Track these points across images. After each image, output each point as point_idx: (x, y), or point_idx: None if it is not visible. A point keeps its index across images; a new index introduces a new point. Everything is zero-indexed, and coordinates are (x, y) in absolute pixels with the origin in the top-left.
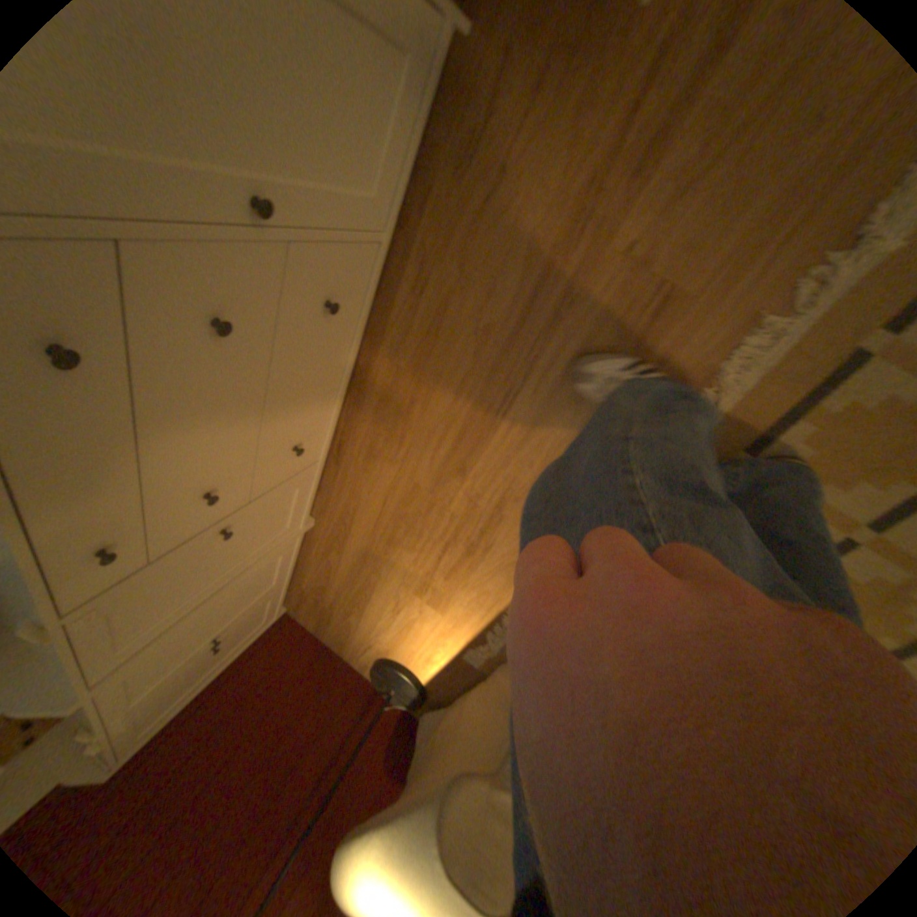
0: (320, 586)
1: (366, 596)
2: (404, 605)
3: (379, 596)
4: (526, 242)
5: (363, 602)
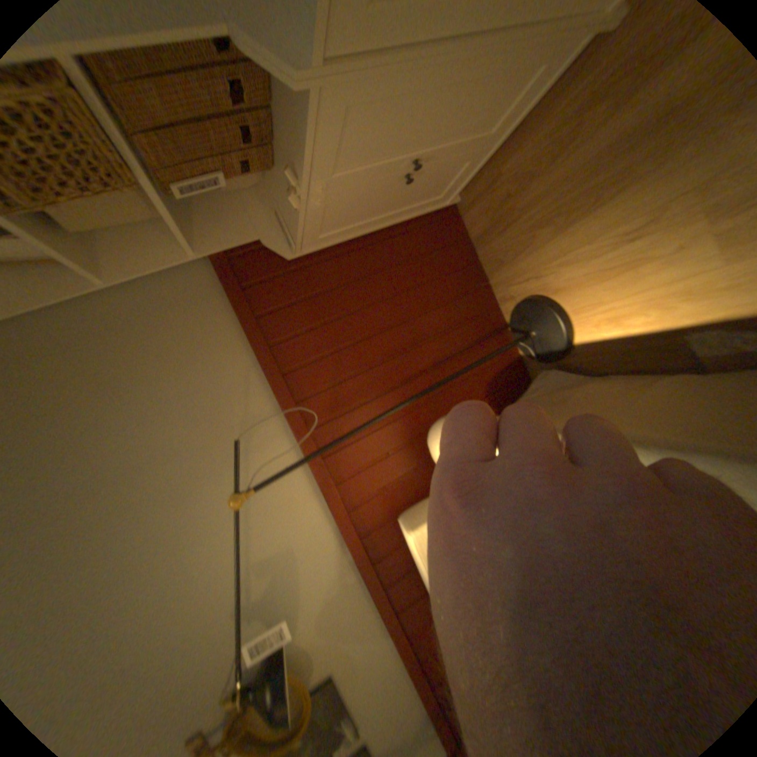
0: (530, 173)
1: (597, 201)
2: (656, 231)
3: (621, 207)
4: None
5: (582, 211)
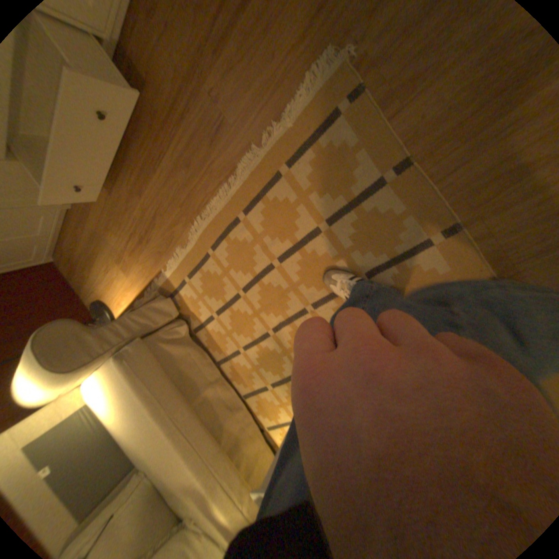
0: (71, 250)
1: (92, 260)
2: (109, 270)
3: (98, 262)
4: (172, 72)
5: (91, 264)
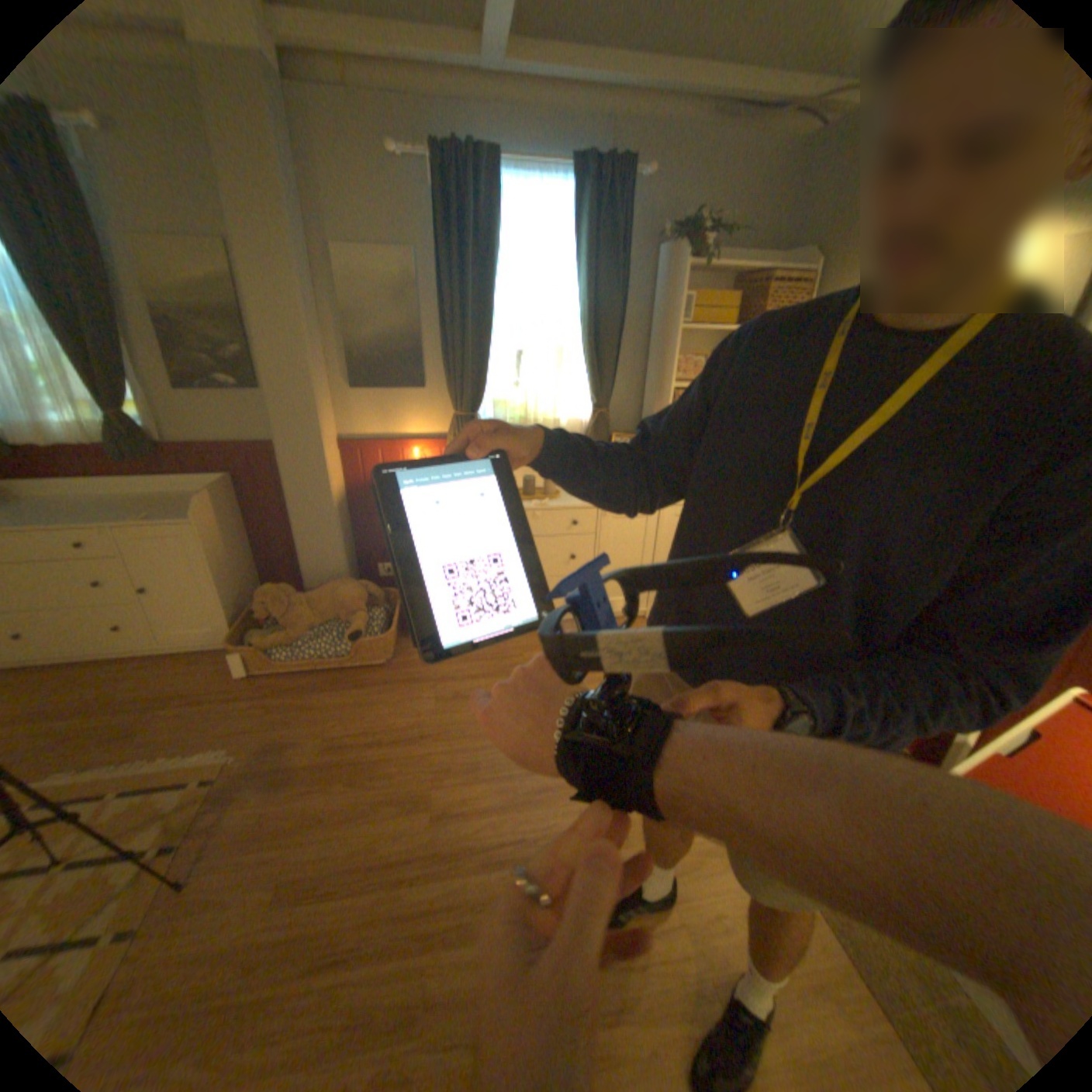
0: None
1: None
2: None
3: None
4: (156, 692)
5: None
